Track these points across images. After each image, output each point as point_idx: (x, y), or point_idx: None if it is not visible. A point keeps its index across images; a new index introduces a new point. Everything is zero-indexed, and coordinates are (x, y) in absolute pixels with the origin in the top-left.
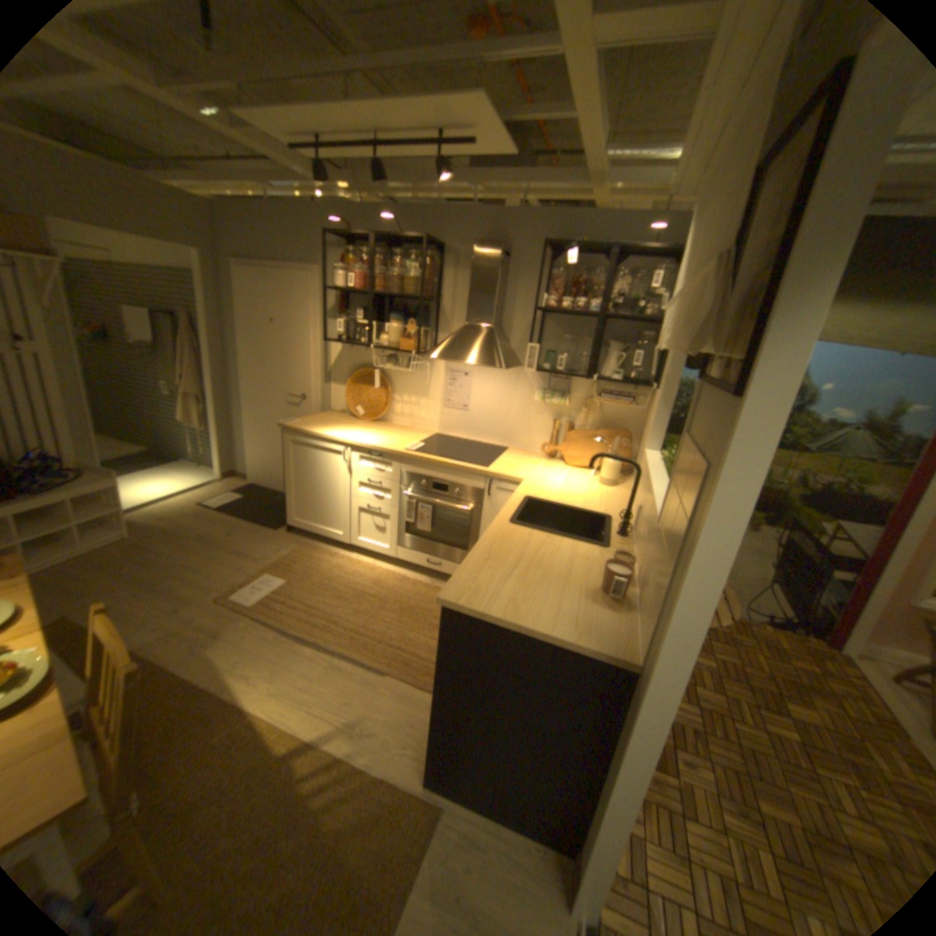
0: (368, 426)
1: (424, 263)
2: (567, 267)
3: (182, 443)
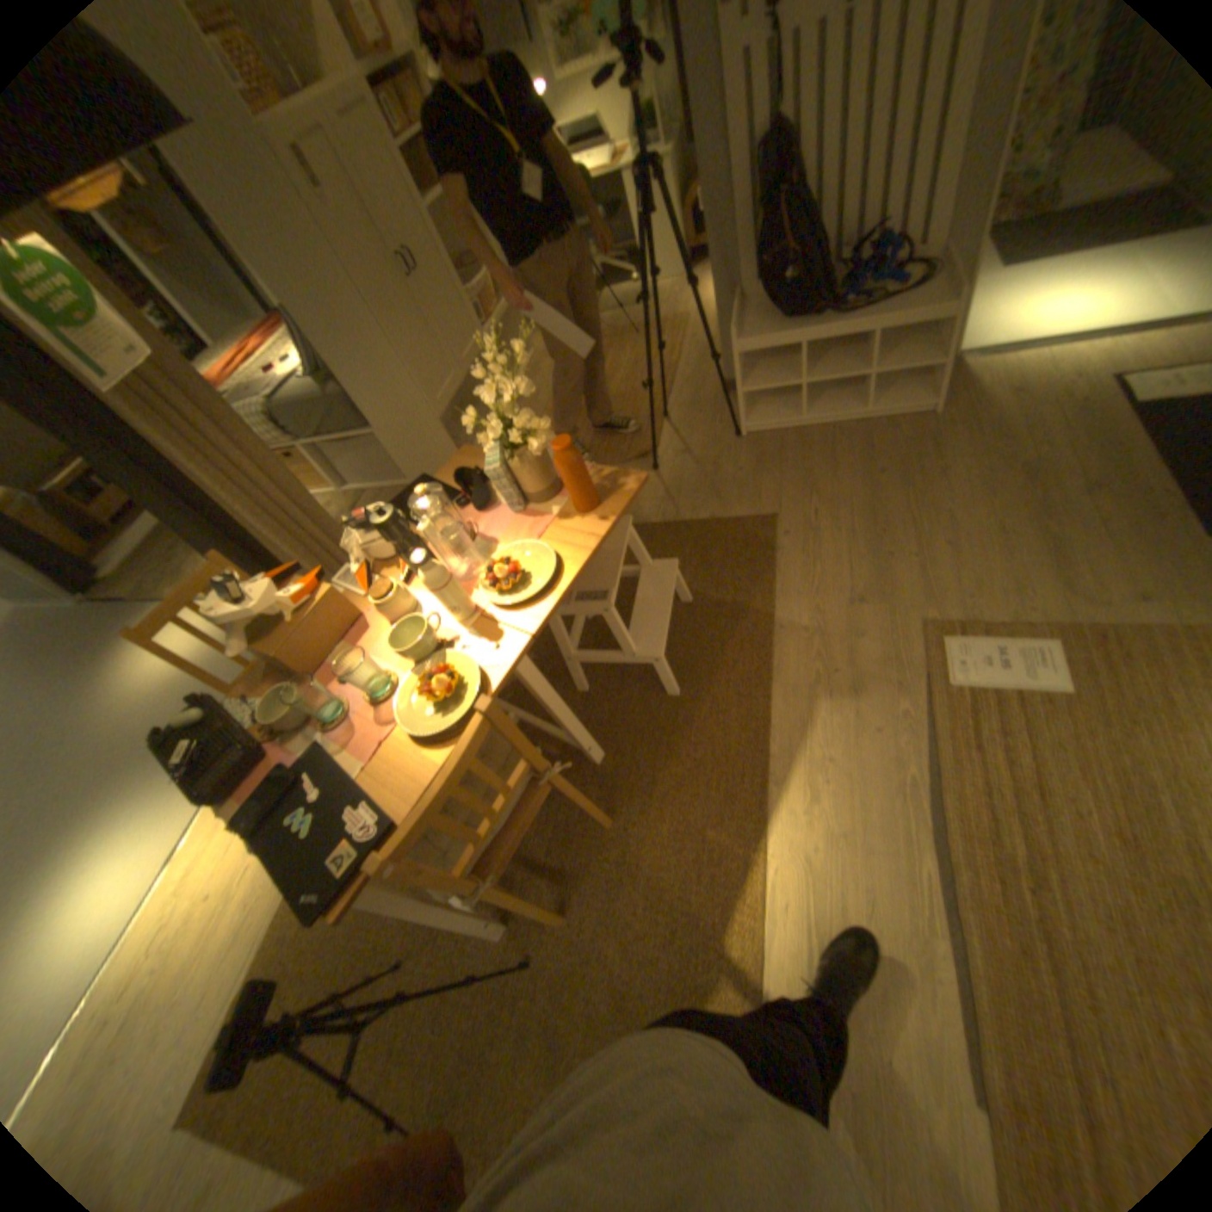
0: None
1: None
2: None
3: None
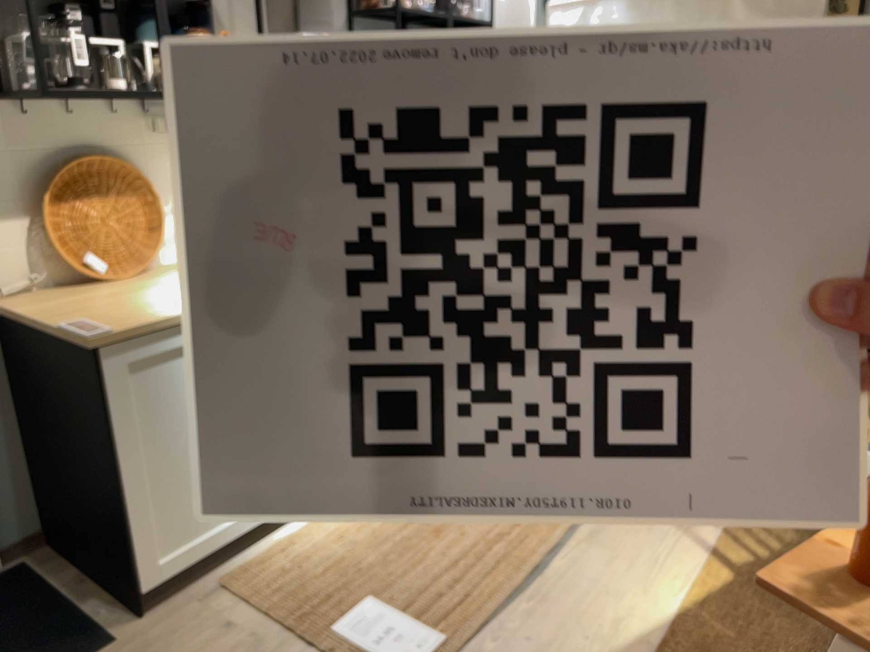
0: (171, 278)
1: None
2: None
3: None
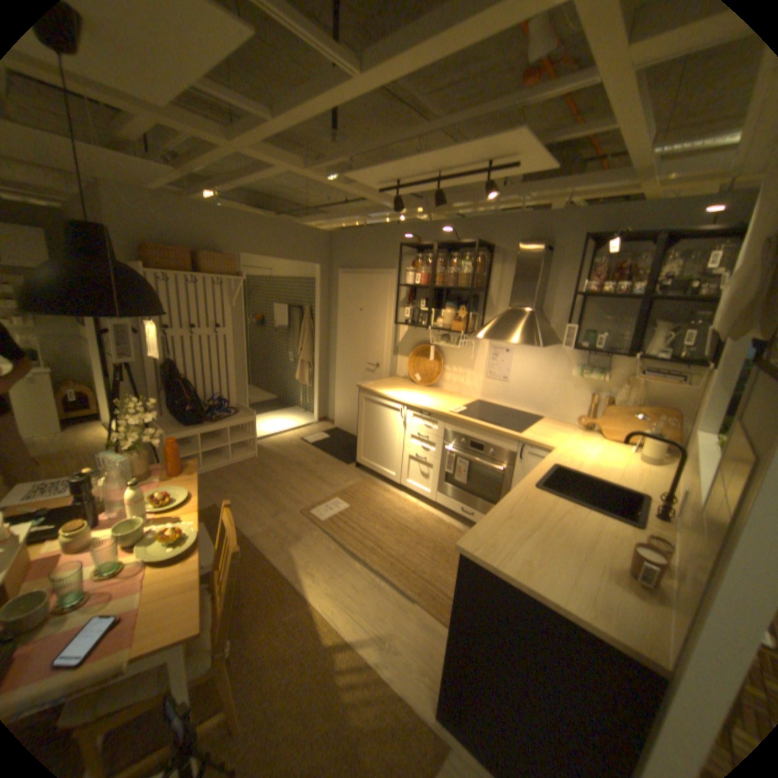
0: (423, 390)
1: (477, 260)
2: (610, 254)
3: (298, 394)
